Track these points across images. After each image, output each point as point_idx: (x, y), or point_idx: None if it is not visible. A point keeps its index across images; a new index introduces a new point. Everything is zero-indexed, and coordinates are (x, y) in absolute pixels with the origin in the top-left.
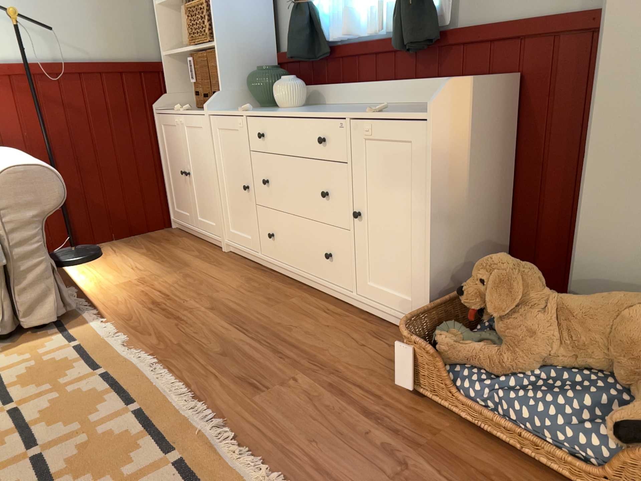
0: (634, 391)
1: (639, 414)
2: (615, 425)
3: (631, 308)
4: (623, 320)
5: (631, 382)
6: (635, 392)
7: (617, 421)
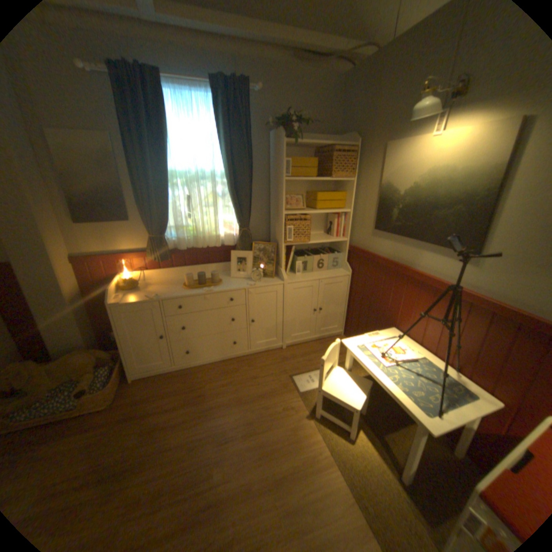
0: (79, 382)
1: (82, 387)
2: (73, 397)
3: (69, 360)
4: (68, 365)
5: (78, 380)
6: (81, 381)
7: (75, 394)
